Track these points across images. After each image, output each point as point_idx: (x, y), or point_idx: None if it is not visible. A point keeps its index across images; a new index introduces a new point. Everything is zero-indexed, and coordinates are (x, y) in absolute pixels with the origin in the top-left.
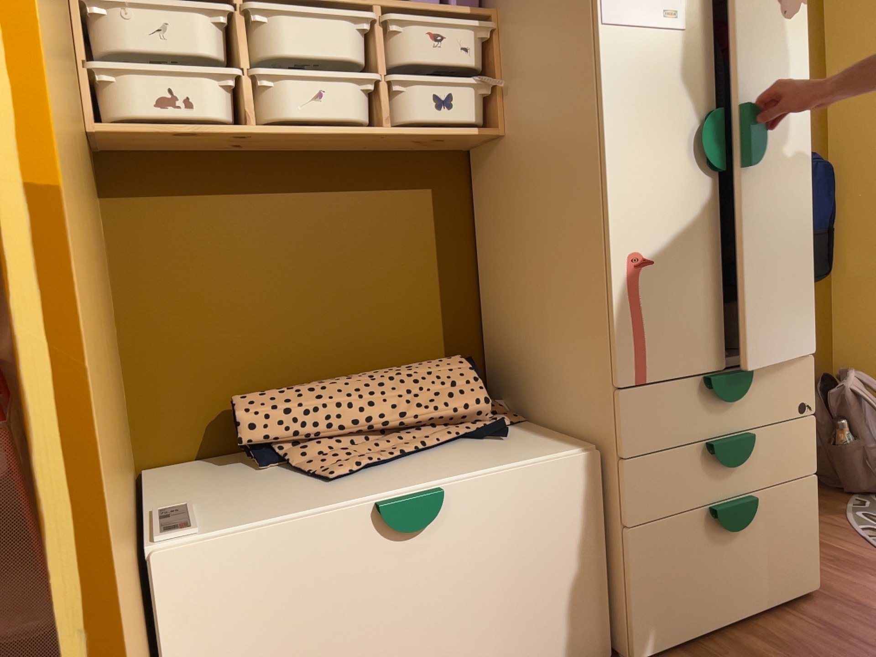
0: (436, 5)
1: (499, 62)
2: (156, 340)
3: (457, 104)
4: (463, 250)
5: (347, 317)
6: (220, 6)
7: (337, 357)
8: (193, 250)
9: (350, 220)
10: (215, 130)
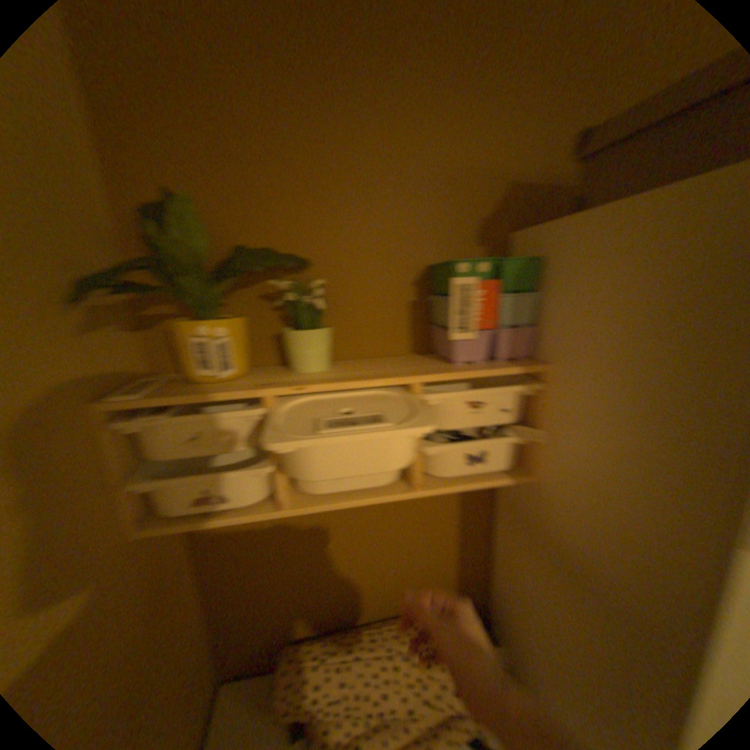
0: (483, 369)
1: (543, 416)
2: (229, 602)
3: (492, 460)
4: (481, 521)
5: (378, 576)
6: (249, 414)
7: (368, 603)
8: (255, 542)
9: (385, 509)
10: (249, 517)
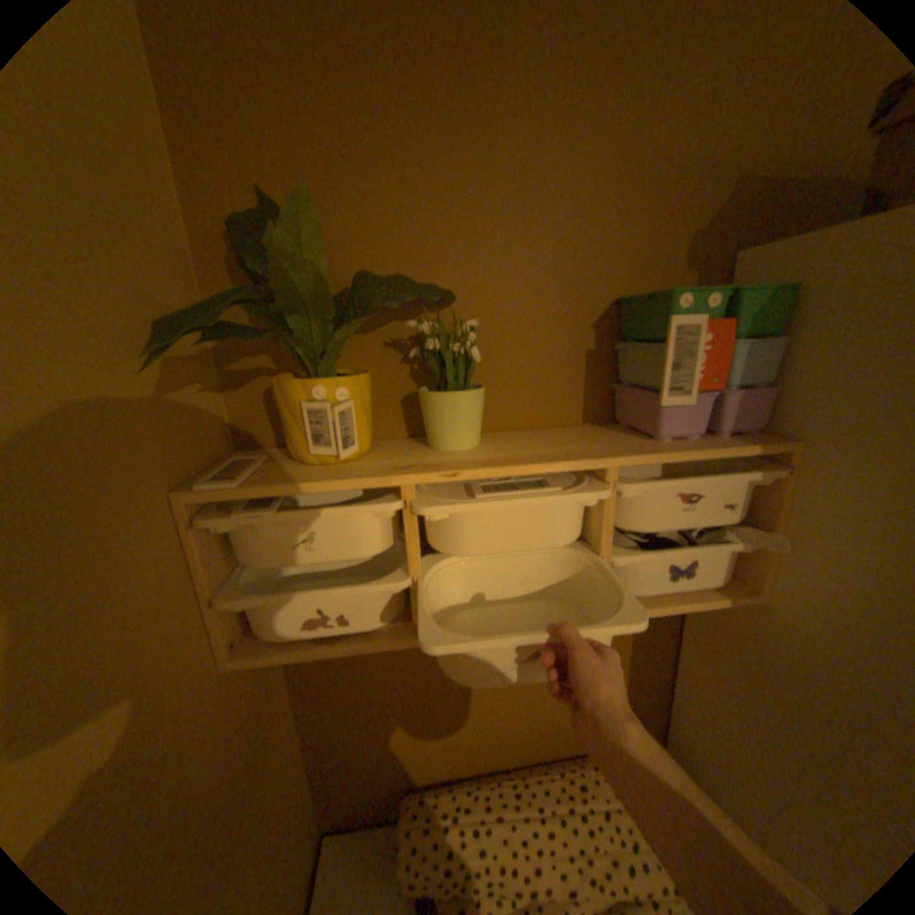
0: (704, 448)
1: (783, 514)
2: (332, 740)
3: (704, 574)
4: (660, 646)
5: (521, 713)
6: (379, 510)
7: (507, 745)
8: (367, 667)
9: None
10: (373, 645)
